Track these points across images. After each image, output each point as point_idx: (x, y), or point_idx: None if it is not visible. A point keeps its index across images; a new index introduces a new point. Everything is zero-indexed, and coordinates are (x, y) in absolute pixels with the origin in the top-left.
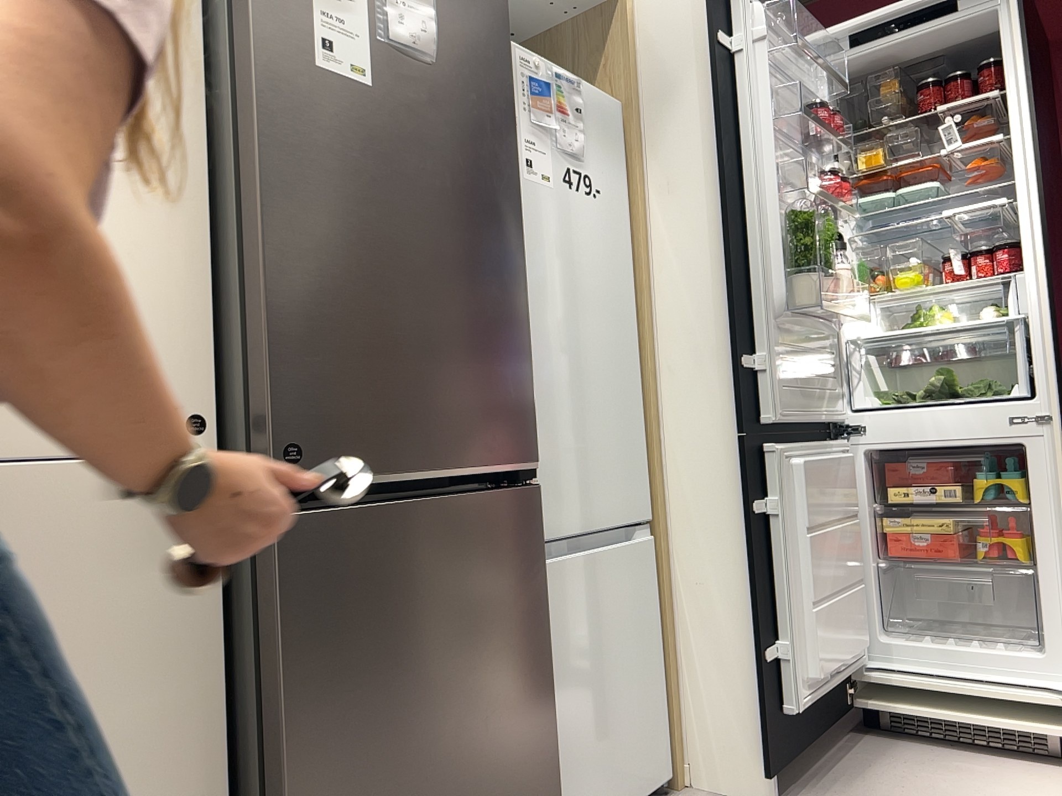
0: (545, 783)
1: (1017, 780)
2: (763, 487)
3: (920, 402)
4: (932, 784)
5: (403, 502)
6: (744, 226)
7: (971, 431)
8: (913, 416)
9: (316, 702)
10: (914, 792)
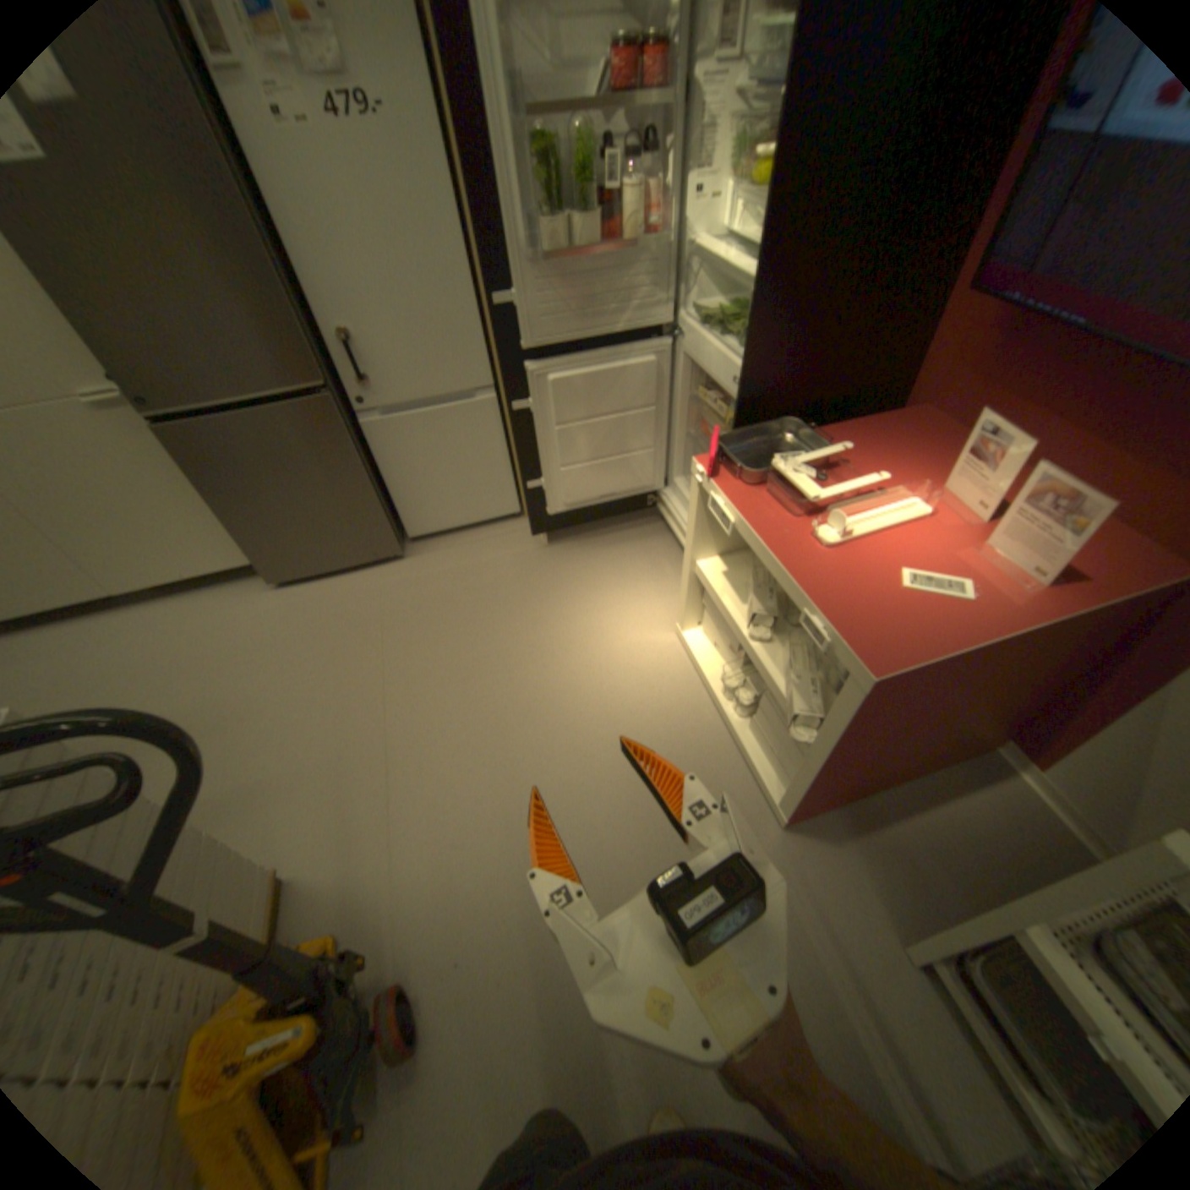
0: (379, 517)
1: (666, 586)
2: (525, 391)
3: (713, 328)
4: (625, 568)
5: (236, 406)
6: (488, 155)
7: (718, 375)
8: (701, 341)
9: (213, 489)
10: (609, 568)
